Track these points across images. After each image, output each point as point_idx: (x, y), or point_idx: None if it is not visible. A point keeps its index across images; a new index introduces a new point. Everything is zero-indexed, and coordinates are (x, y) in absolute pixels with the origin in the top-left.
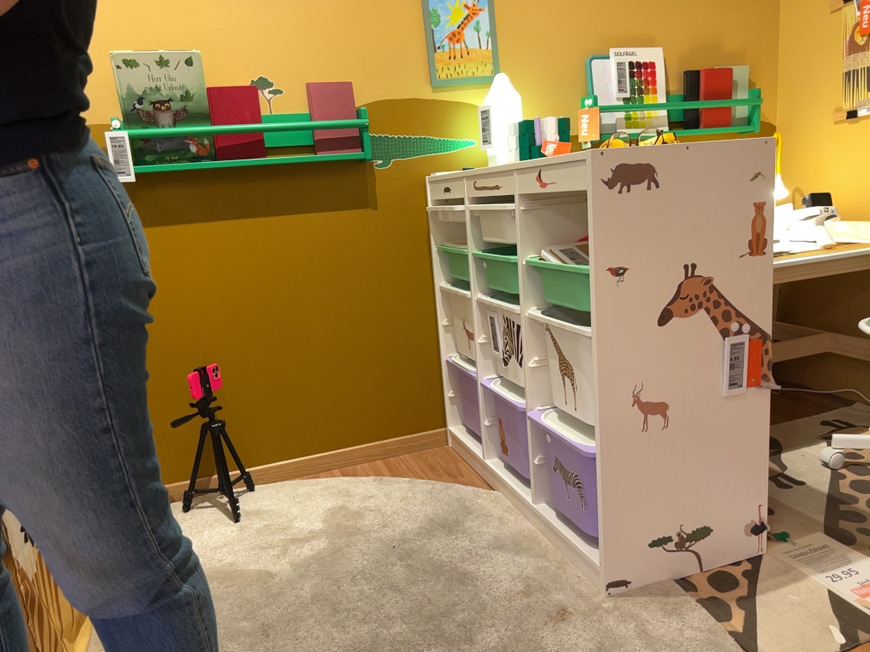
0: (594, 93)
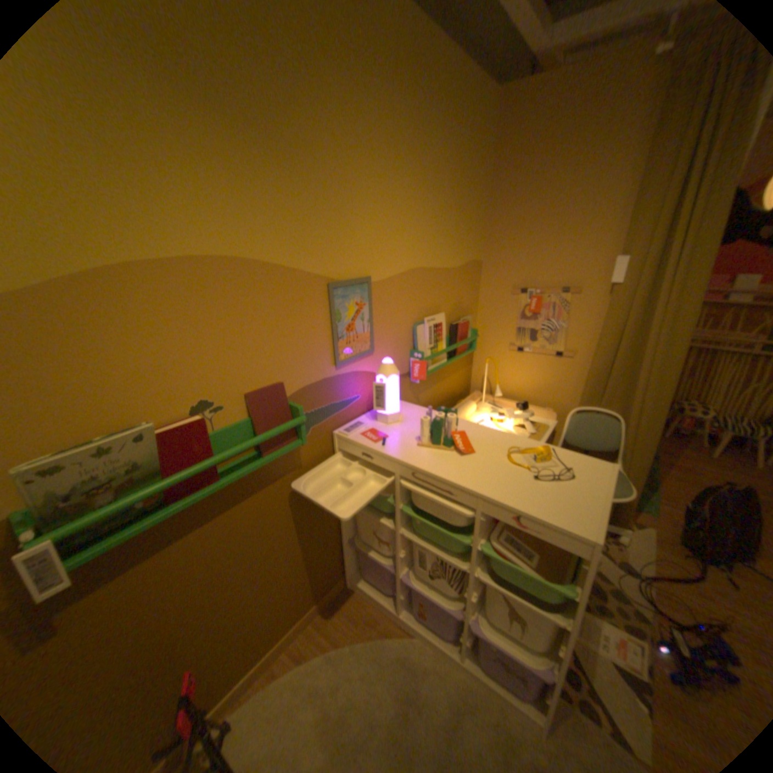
0: (418, 347)
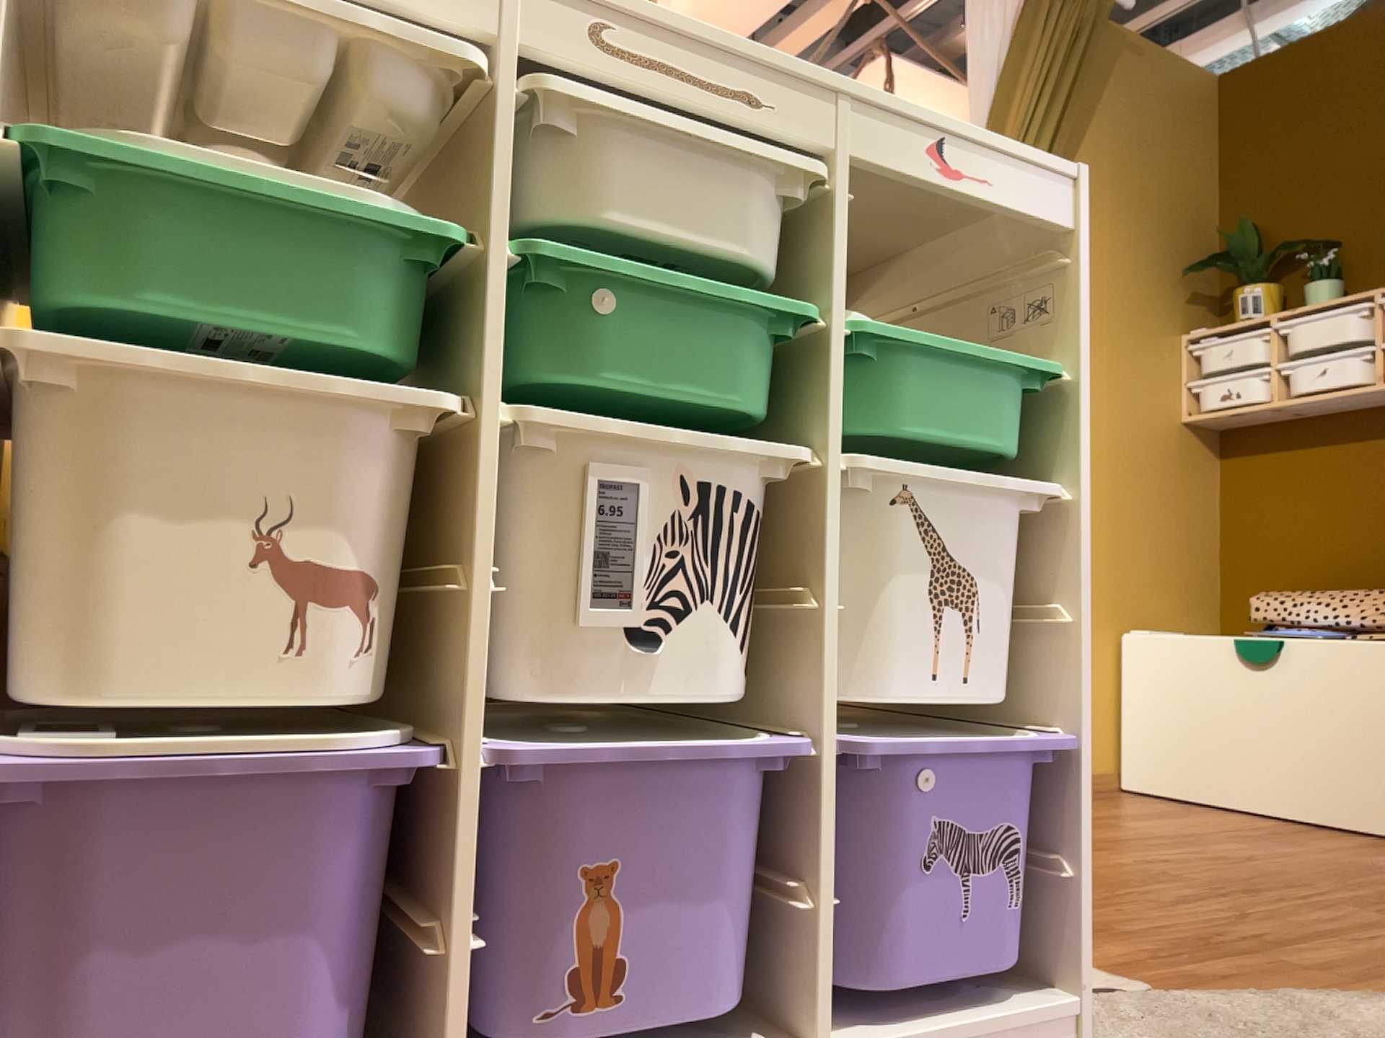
0: None
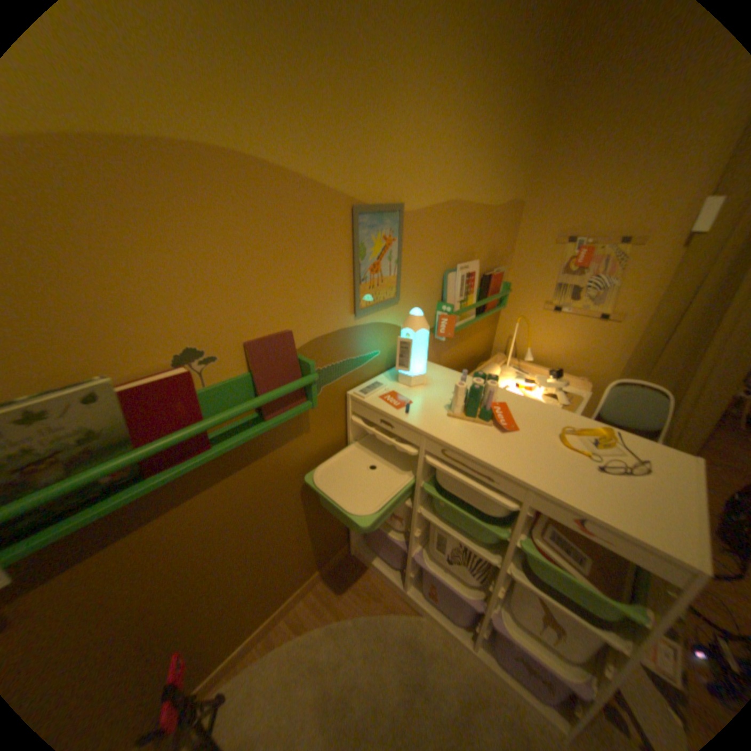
0: (447, 299)
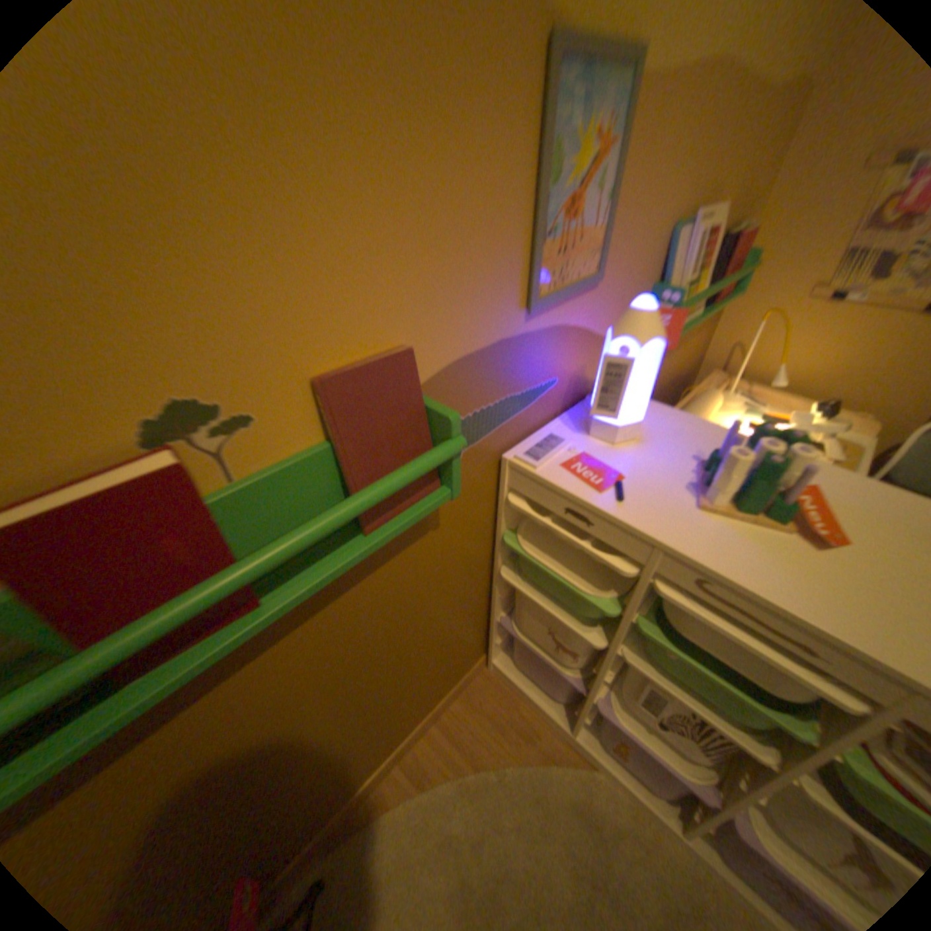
0: (673, 277)
